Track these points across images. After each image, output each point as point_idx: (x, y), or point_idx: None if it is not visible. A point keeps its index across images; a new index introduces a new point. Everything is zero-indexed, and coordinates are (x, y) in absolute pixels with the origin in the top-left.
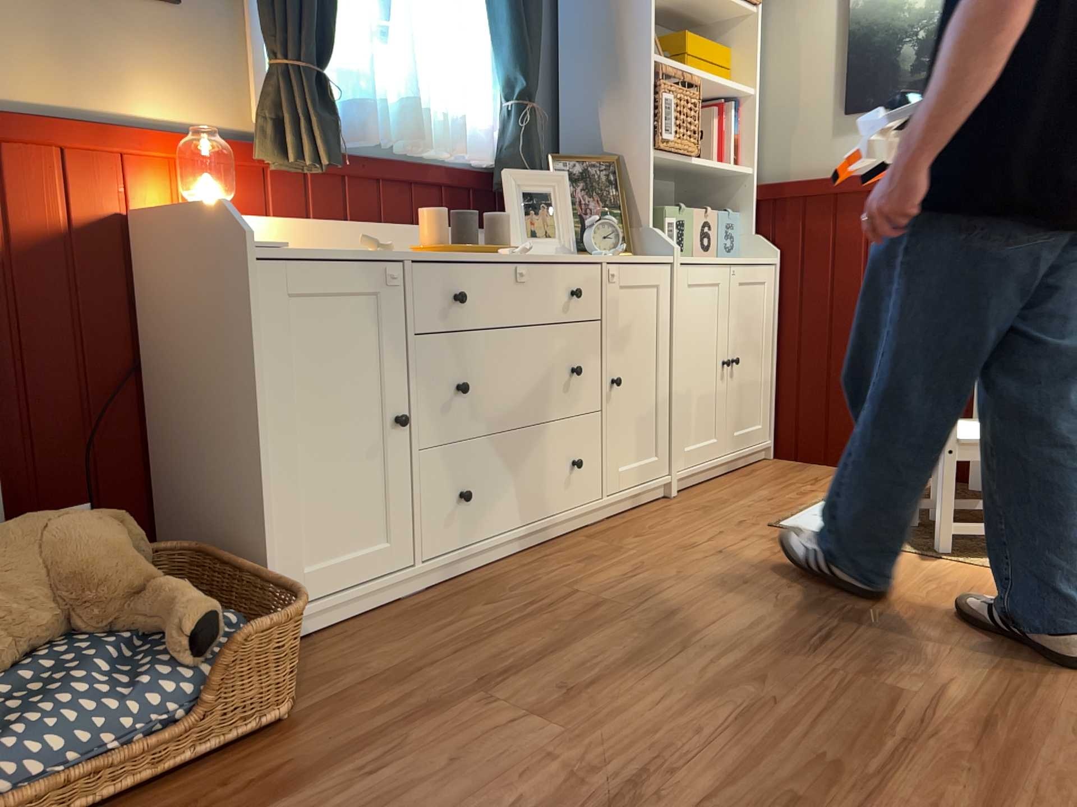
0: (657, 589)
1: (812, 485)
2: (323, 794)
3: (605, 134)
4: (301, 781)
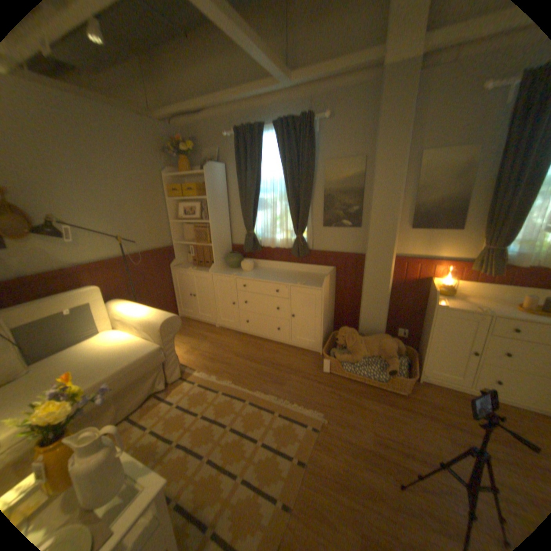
0: None
1: None
2: (397, 412)
3: None
4: (397, 407)
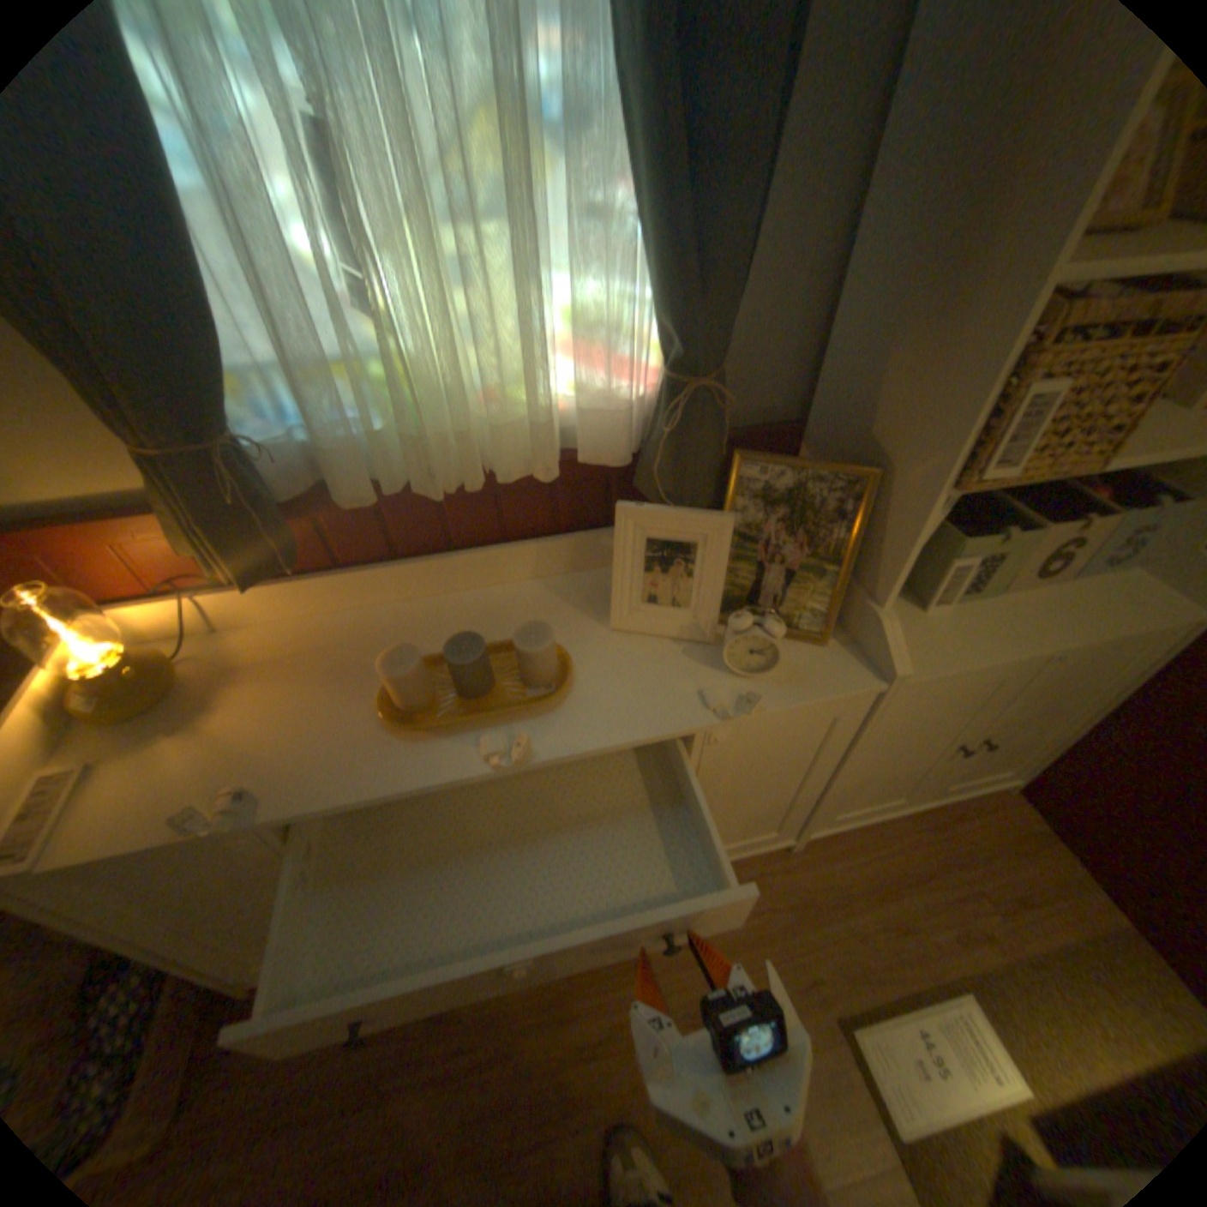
0: (582, 1119)
1: (1006, 922)
2: None
3: (887, 404)
4: None
